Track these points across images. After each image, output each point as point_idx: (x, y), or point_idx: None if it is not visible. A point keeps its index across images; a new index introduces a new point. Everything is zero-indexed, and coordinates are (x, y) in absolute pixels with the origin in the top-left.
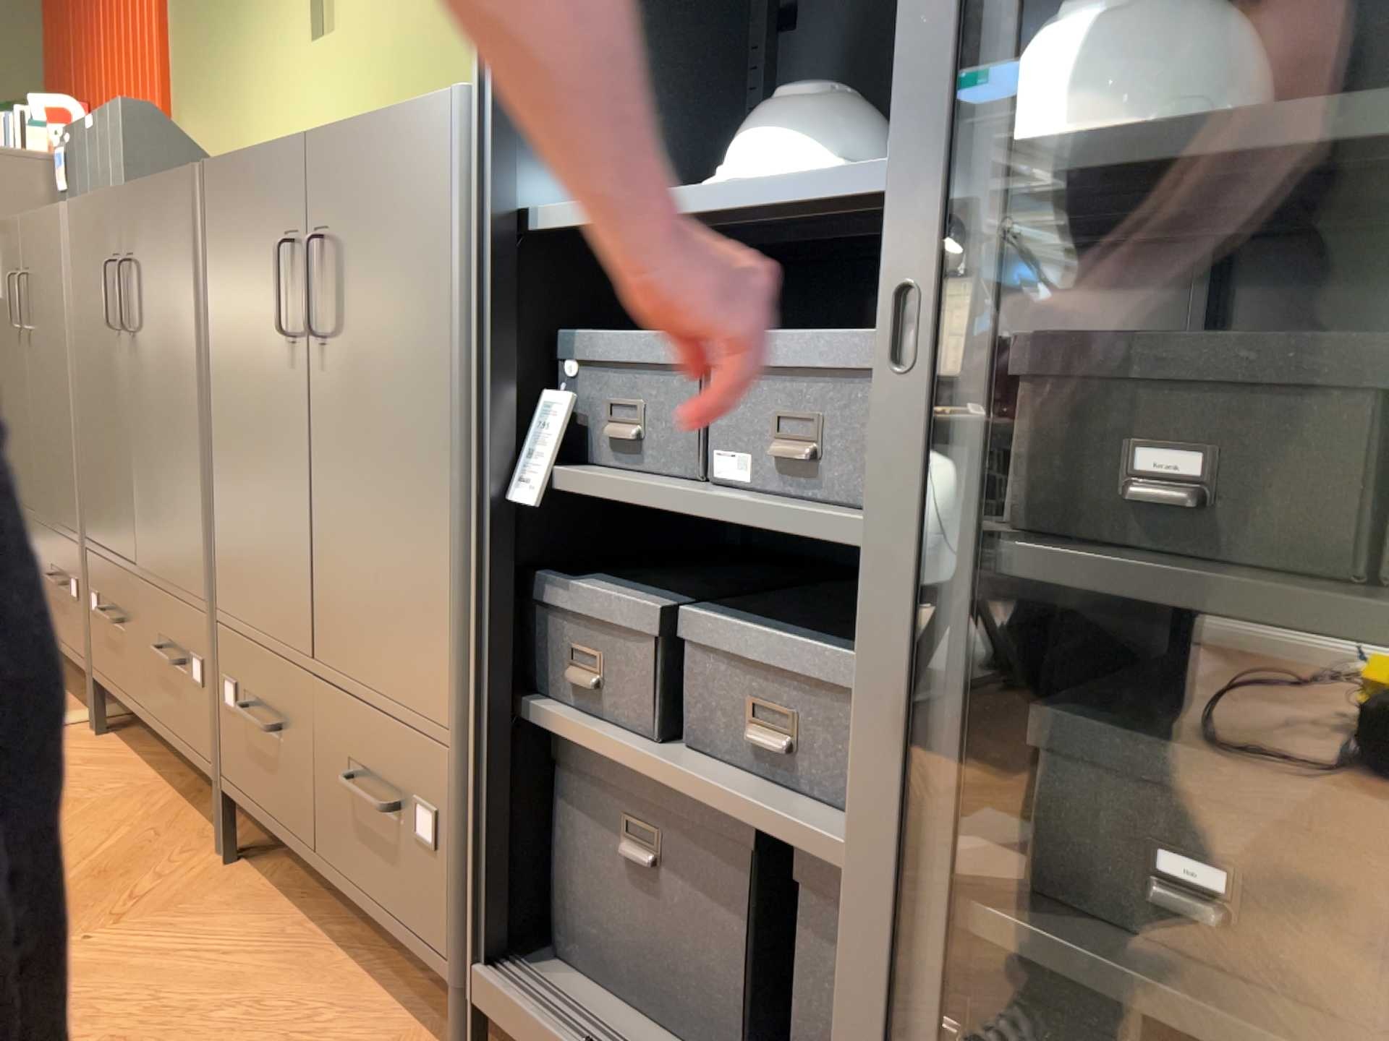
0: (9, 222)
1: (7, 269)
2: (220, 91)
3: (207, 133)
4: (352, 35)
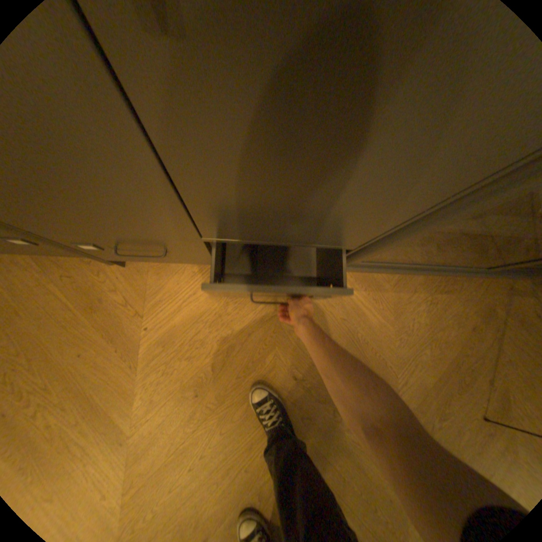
0: None
1: None
2: None
3: None
4: None
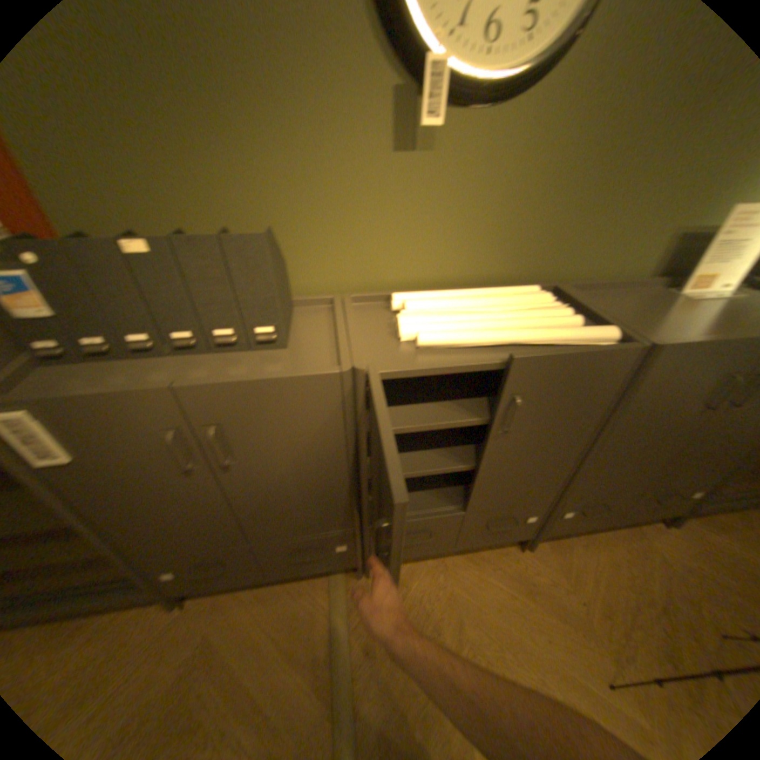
0: (103, 390)
1: (117, 430)
2: (180, 157)
3: (153, 199)
4: (463, 157)
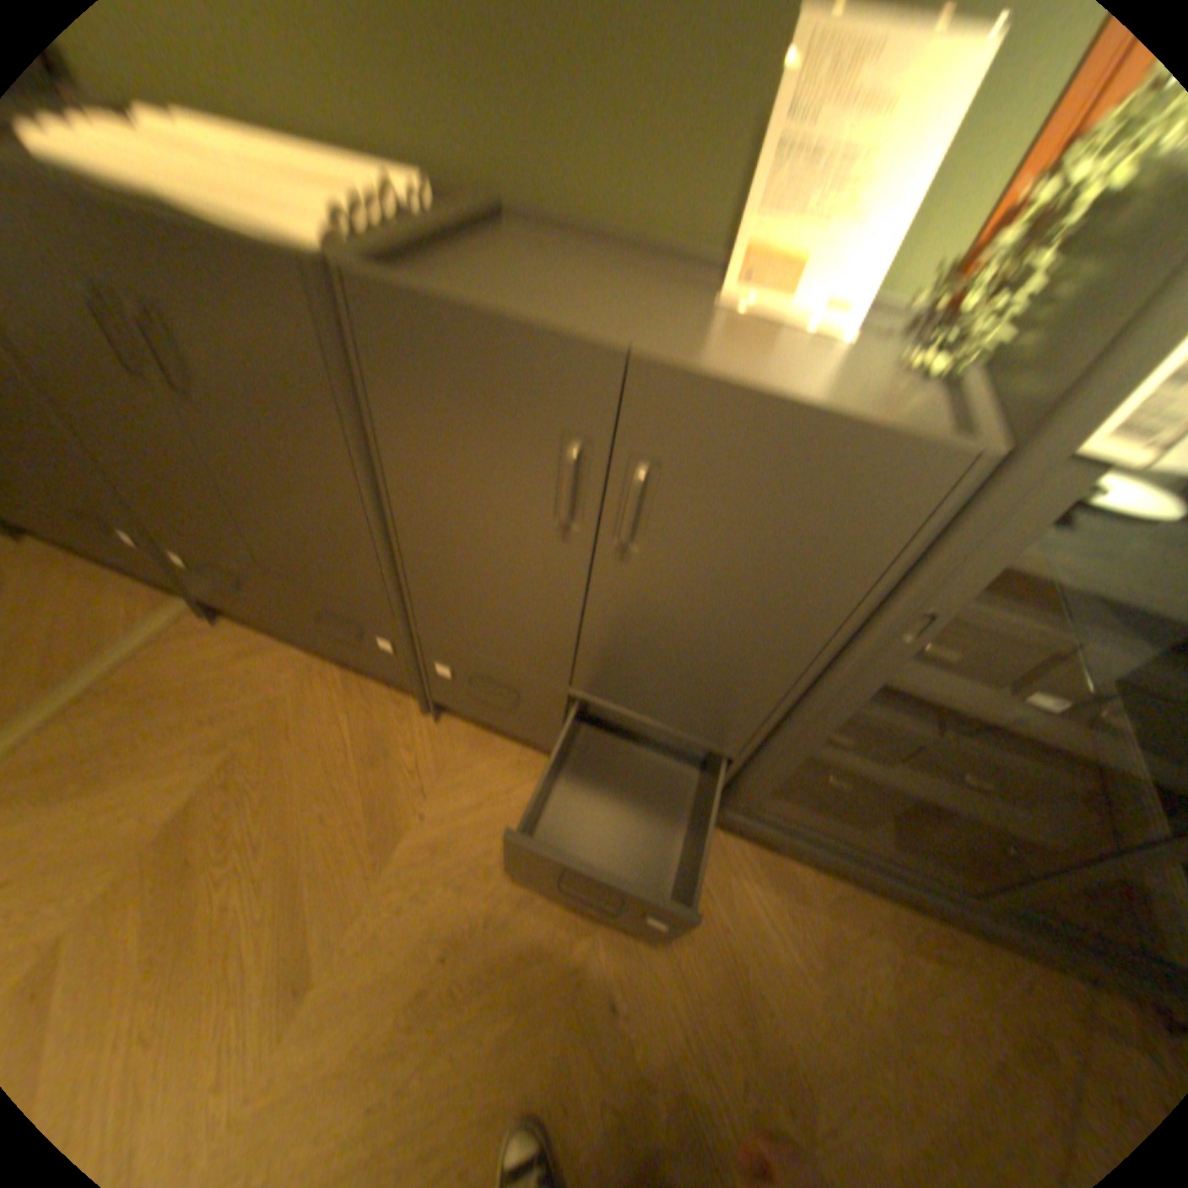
0: None
1: None
2: None
3: None
4: None
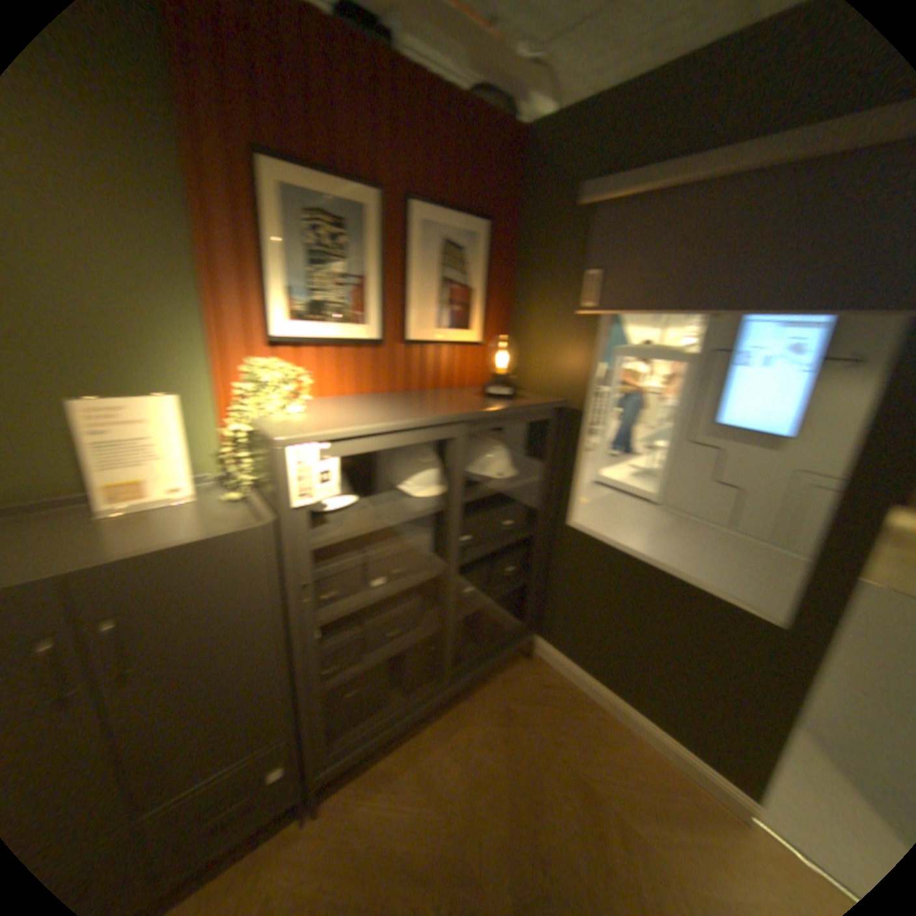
0: None
1: None
2: None
3: None
4: None
